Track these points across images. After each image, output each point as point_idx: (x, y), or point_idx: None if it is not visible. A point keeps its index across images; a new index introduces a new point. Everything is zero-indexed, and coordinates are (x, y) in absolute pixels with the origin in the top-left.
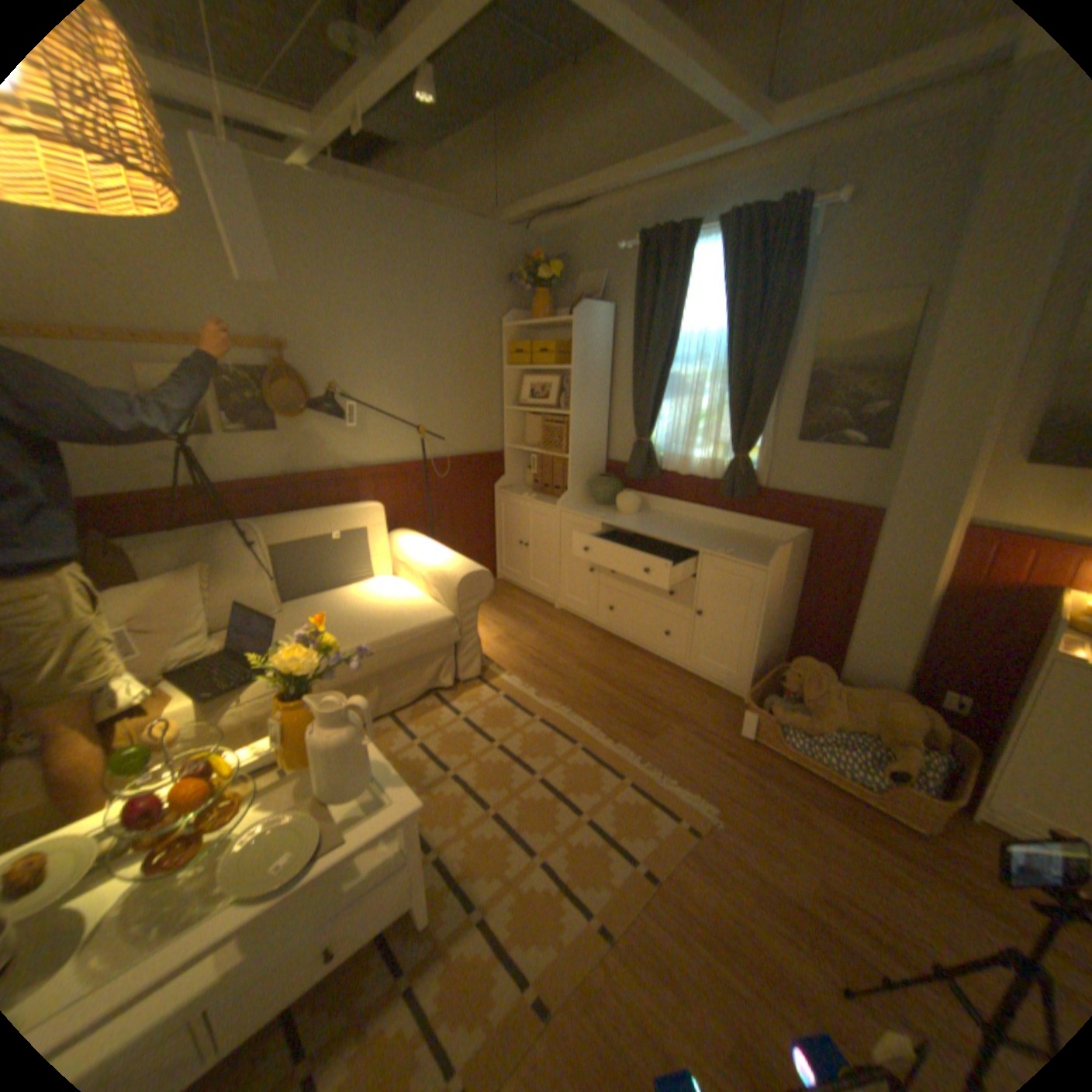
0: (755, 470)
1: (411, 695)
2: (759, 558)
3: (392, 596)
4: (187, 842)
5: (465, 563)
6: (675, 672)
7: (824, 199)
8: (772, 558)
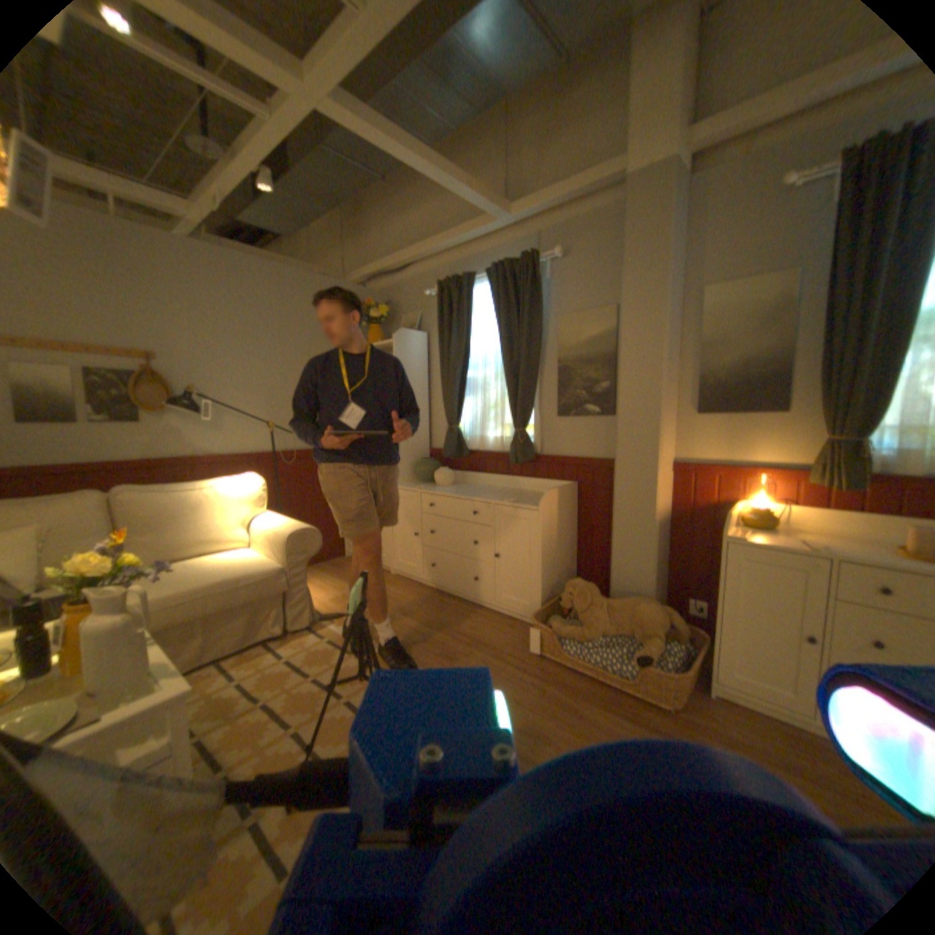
0: (533, 441)
1: (238, 645)
2: (534, 503)
3: (229, 558)
4: None
5: (296, 524)
6: (485, 612)
7: (545, 253)
8: (545, 502)
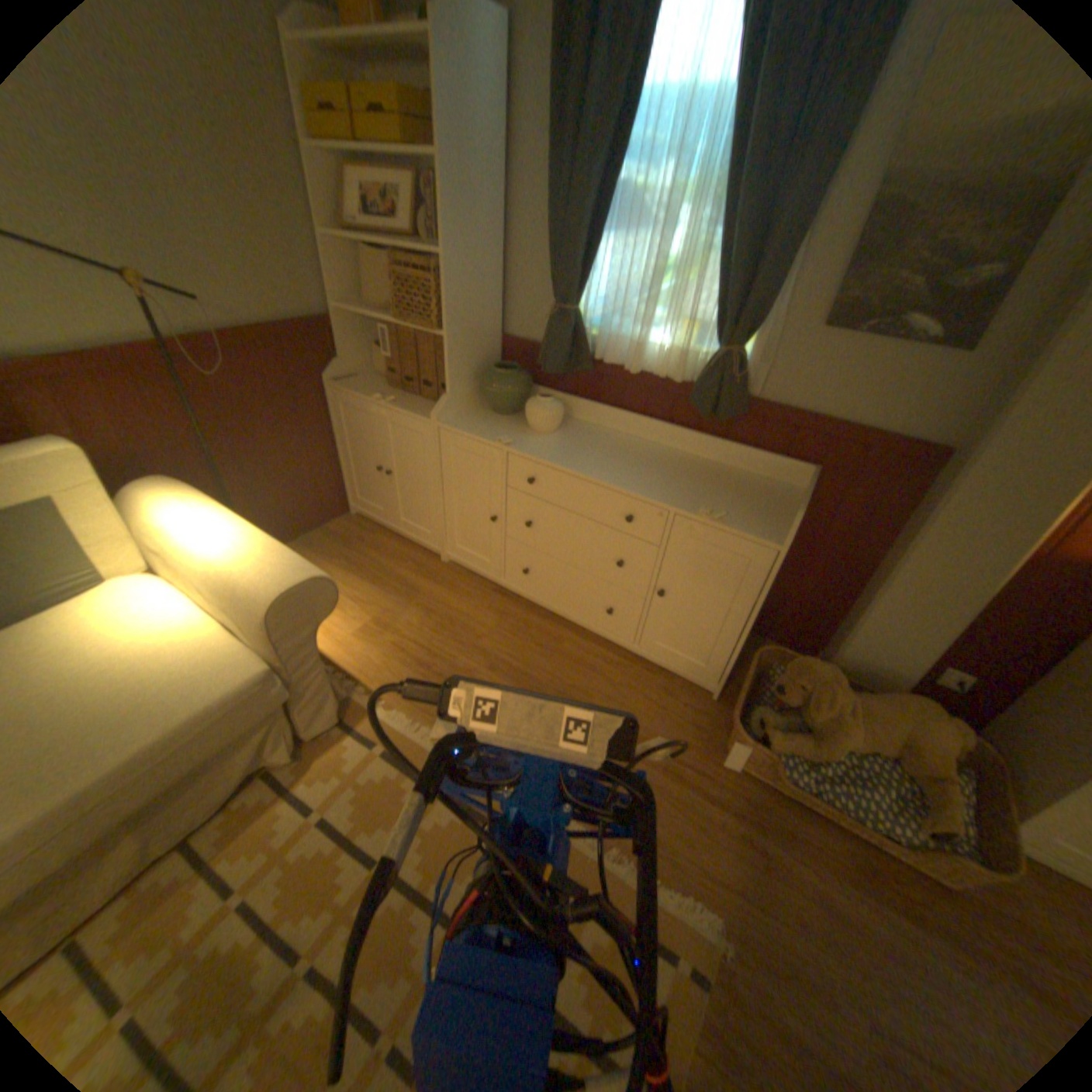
0: (747, 368)
1: (215, 795)
2: (759, 522)
3: (136, 635)
4: None
5: (274, 563)
6: (619, 656)
7: None
8: (775, 520)
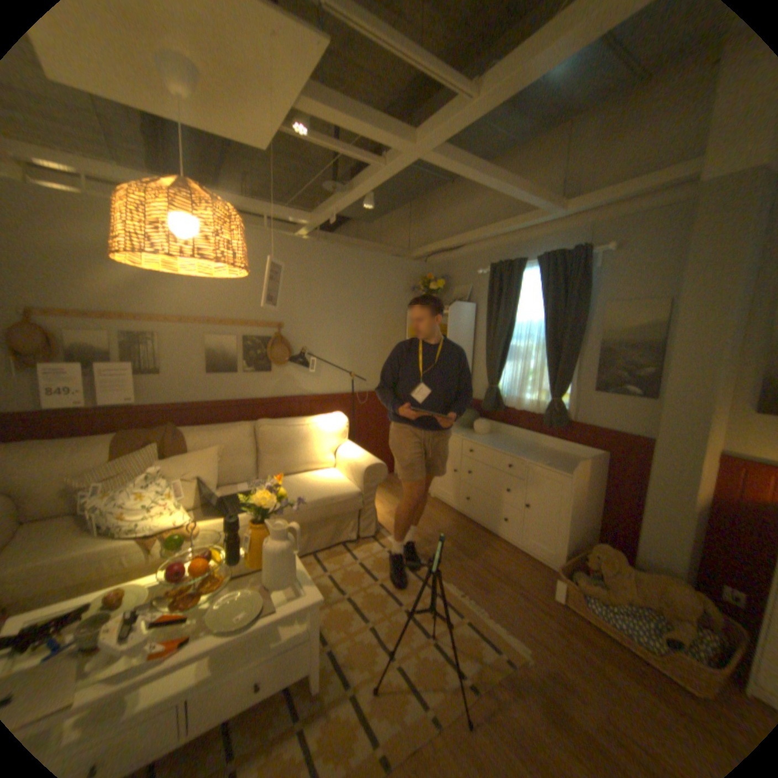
0: (567, 408)
1: (328, 543)
2: (568, 469)
3: (323, 476)
4: (192, 599)
5: (370, 458)
6: (512, 550)
7: (598, 248)
8: (577, 469)
